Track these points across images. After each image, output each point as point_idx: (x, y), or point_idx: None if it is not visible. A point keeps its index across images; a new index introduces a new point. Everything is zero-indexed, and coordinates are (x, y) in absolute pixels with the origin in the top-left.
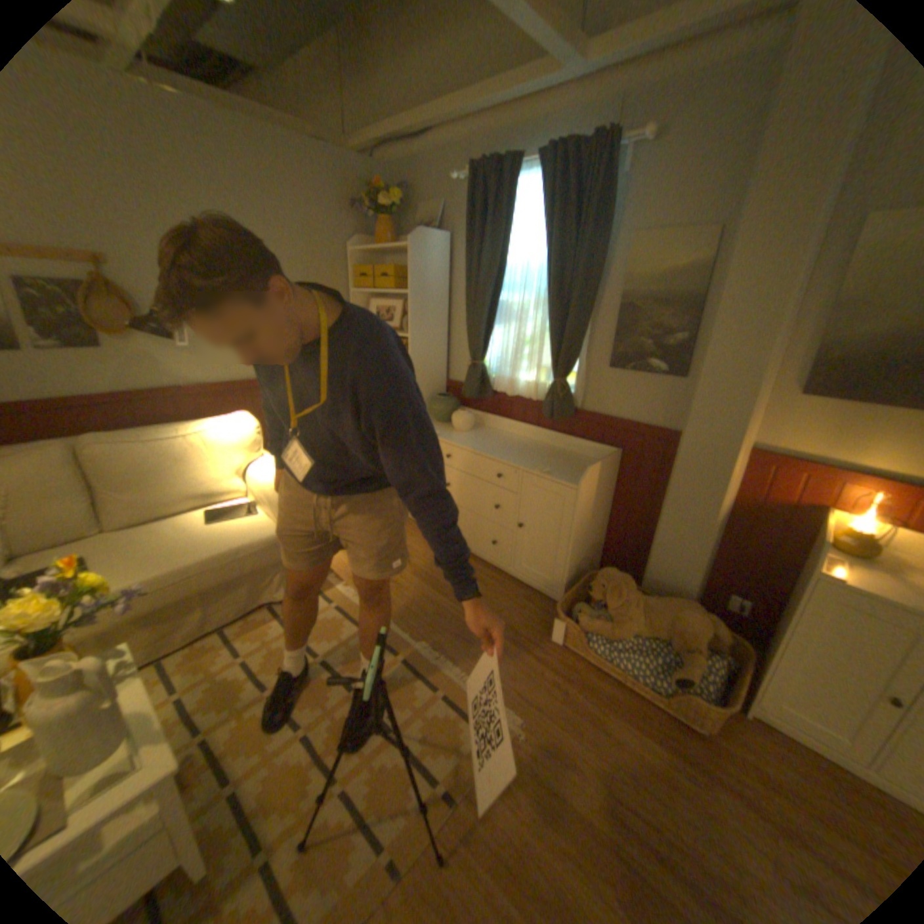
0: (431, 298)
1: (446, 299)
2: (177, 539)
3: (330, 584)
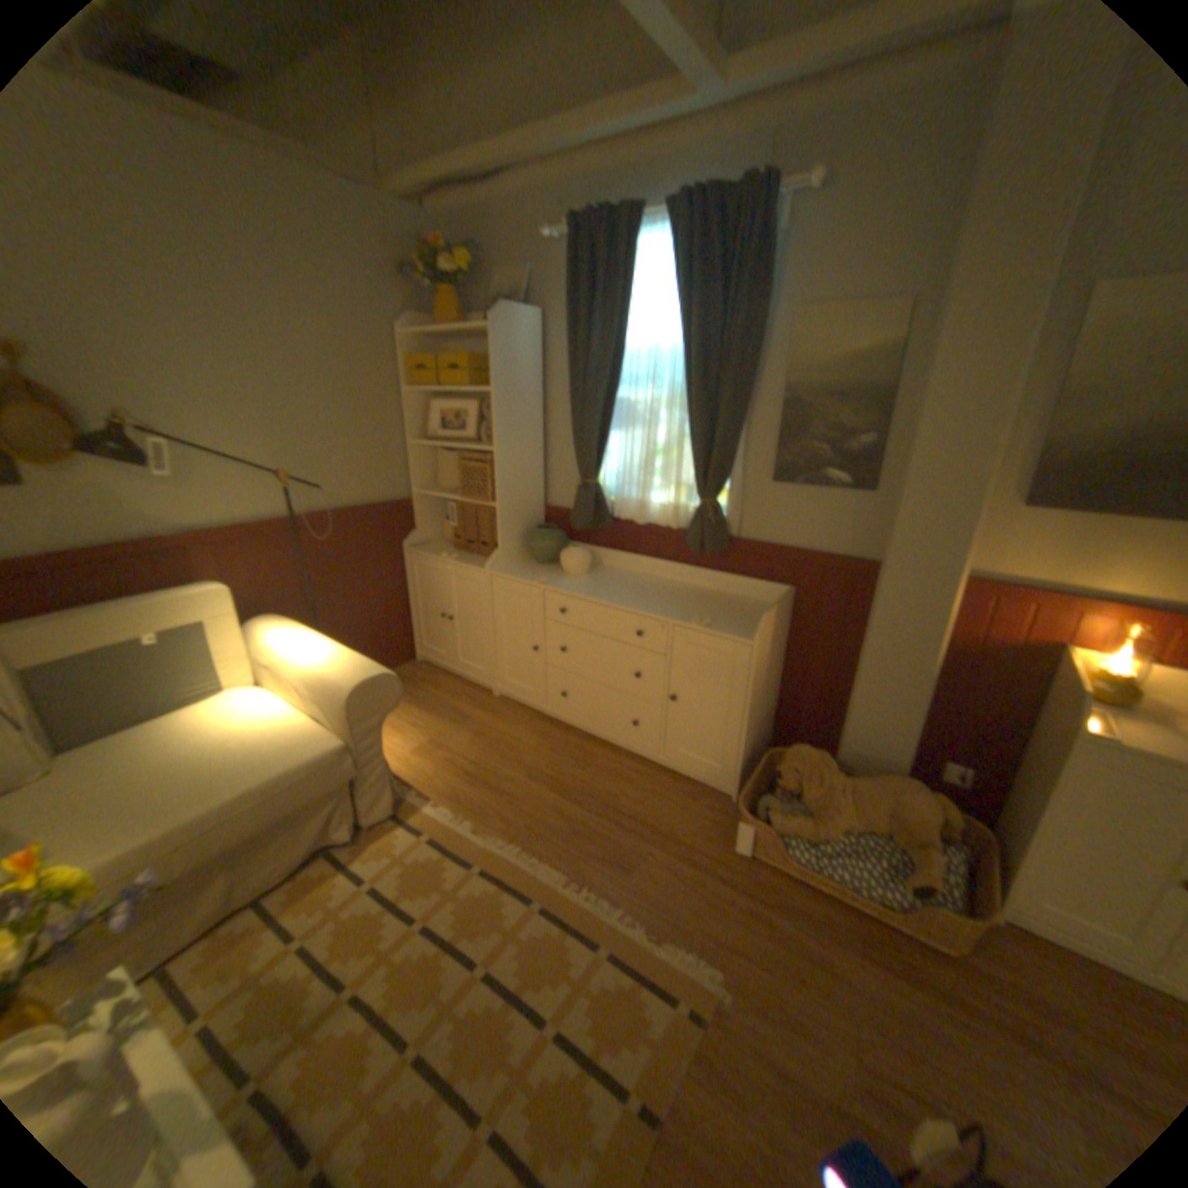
0: (522, 398)
1: (541, 398)
2: (180, 770)
3: (413, 807)
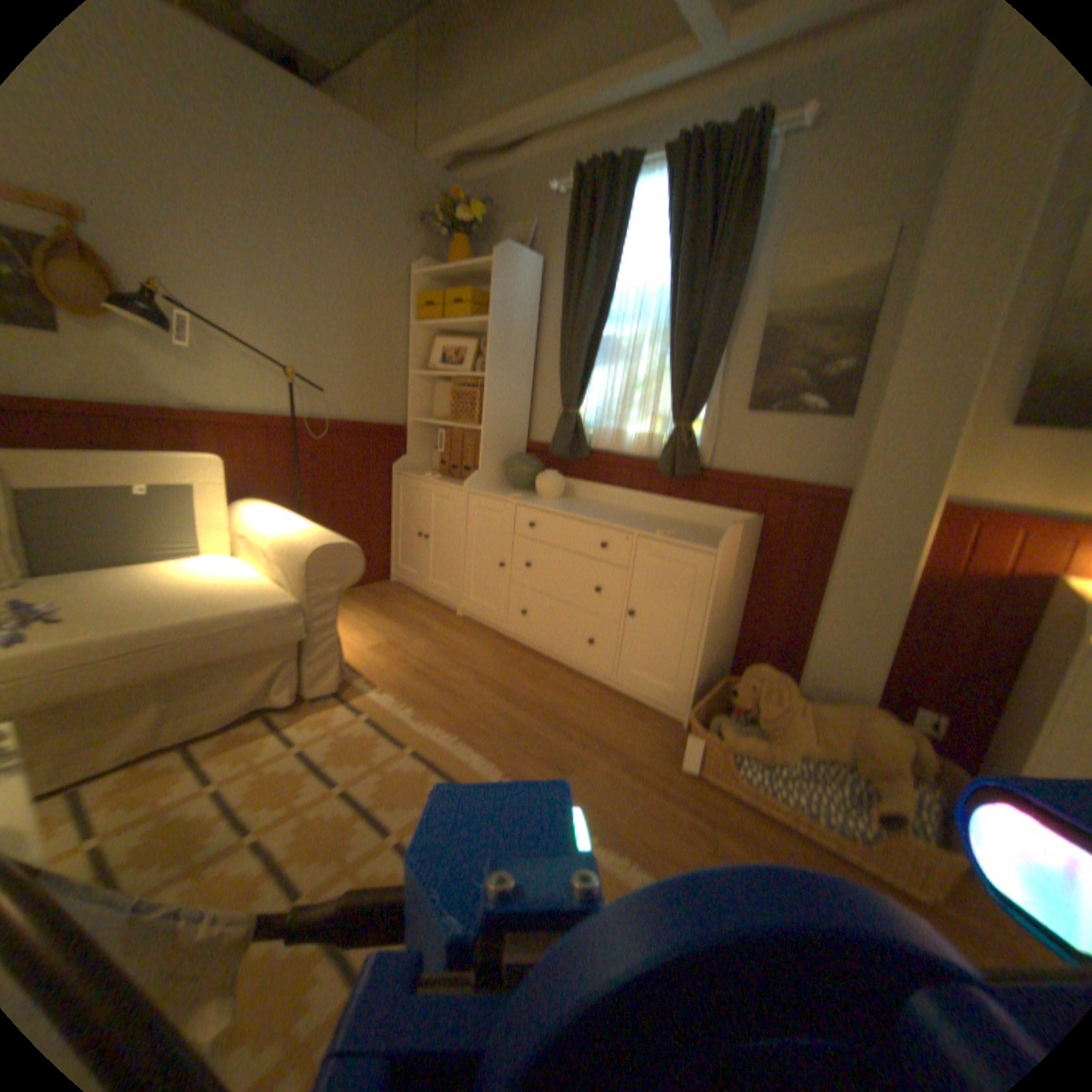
0: (516, 330)
1: (533, 336)
2: (134, 597)
3: (358, 690)
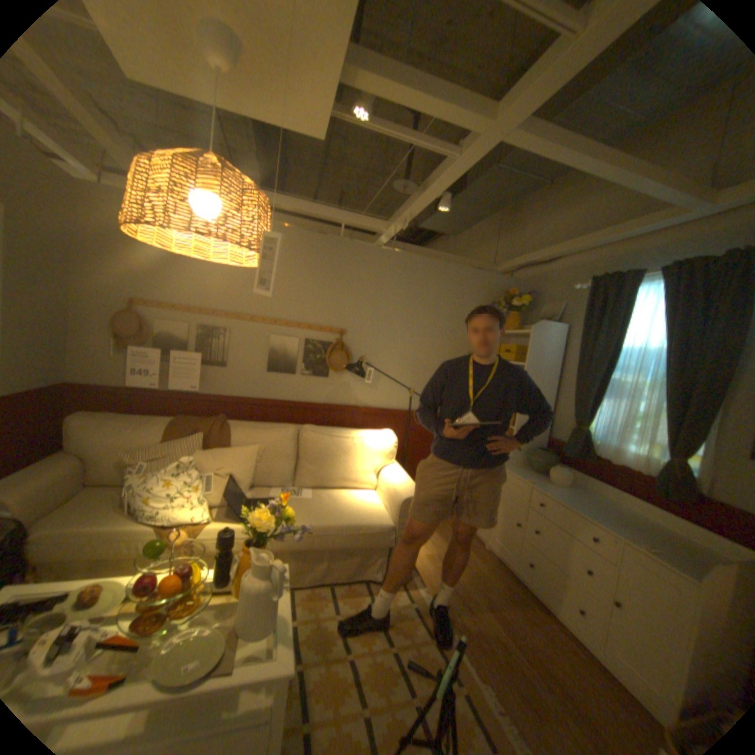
0: (544, 370)
1: (558, 372)
2: (329, 505)
3: (416, 586)
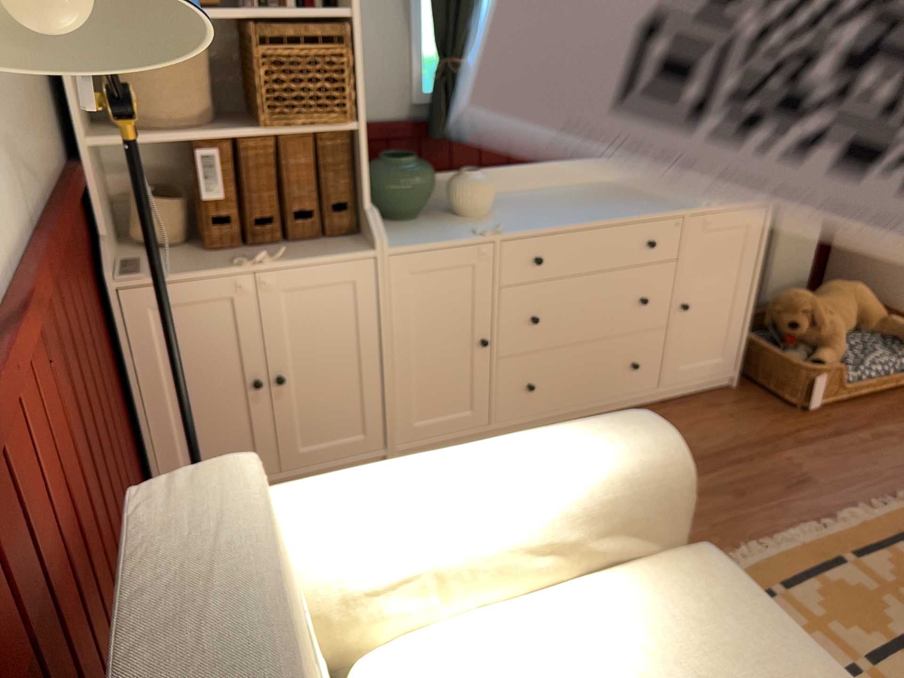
0: None
1: None
2: None
3: None
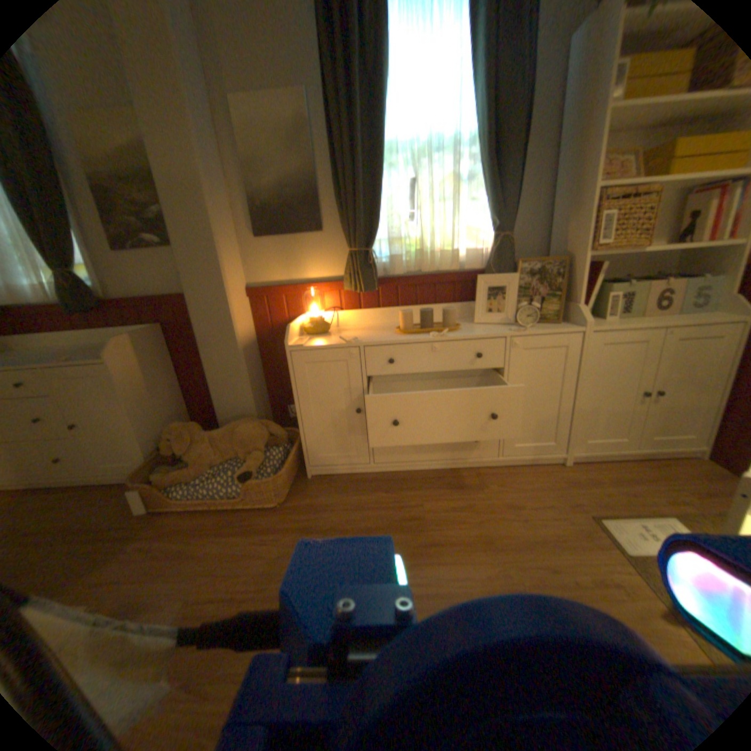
0: None
1: None
2: None
3: None
